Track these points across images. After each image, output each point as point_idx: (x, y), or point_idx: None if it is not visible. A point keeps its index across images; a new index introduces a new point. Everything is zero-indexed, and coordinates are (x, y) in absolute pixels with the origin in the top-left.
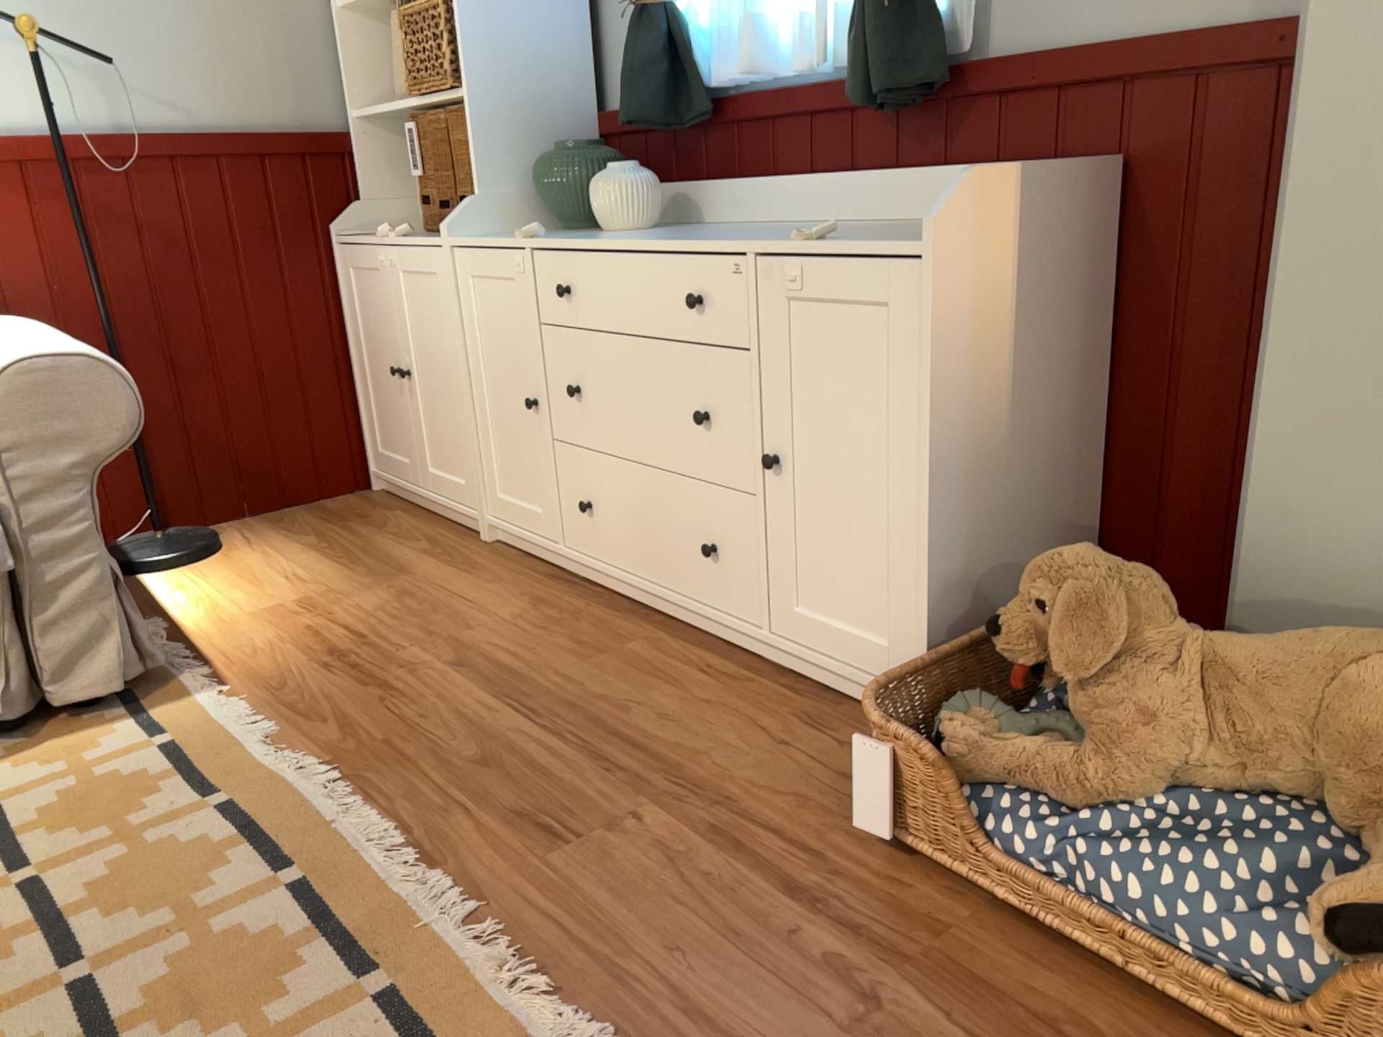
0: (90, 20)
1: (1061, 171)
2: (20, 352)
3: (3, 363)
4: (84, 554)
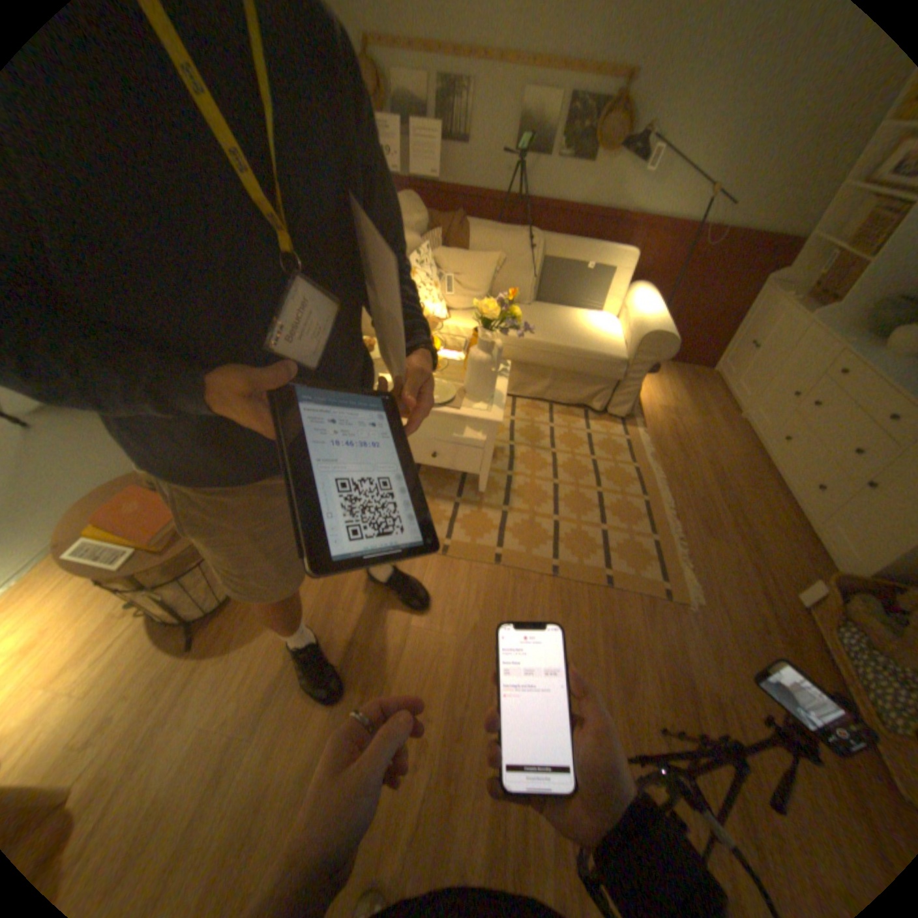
0: (738, 177)
1: None
2: (655, 324)
3: (650, 328)
4: (636, 383)
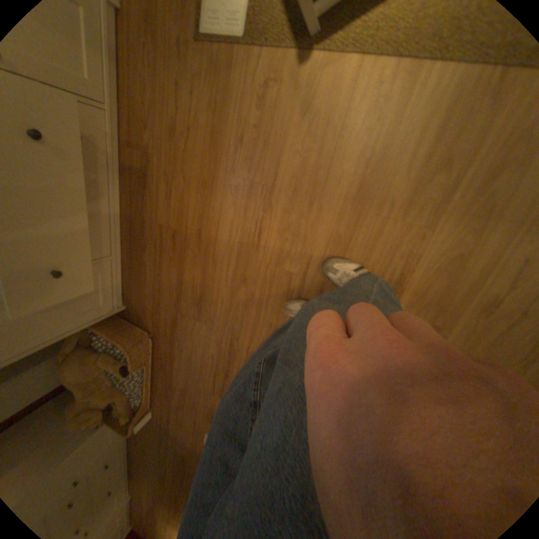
0: None
1: None
2: None
3: None
4: None
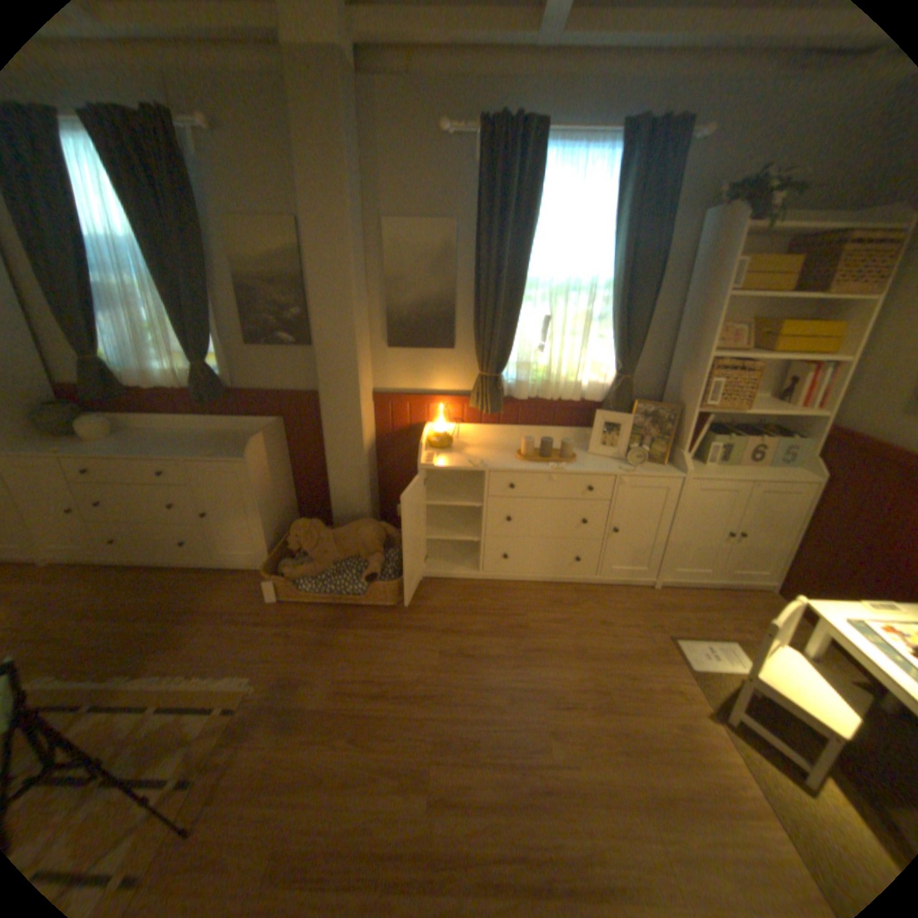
0: None
1: (271, 427)
2: None
3: None
4: None
